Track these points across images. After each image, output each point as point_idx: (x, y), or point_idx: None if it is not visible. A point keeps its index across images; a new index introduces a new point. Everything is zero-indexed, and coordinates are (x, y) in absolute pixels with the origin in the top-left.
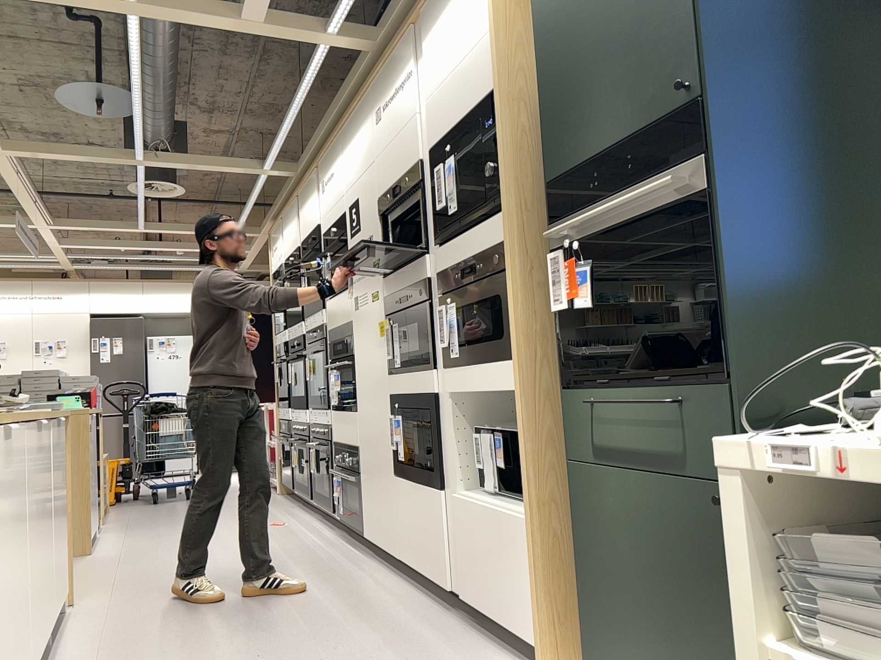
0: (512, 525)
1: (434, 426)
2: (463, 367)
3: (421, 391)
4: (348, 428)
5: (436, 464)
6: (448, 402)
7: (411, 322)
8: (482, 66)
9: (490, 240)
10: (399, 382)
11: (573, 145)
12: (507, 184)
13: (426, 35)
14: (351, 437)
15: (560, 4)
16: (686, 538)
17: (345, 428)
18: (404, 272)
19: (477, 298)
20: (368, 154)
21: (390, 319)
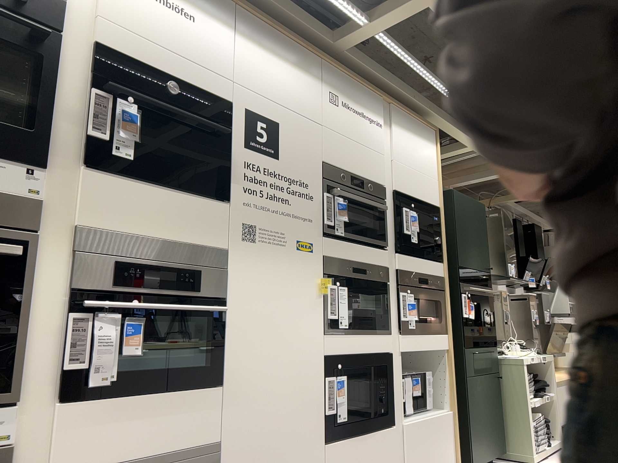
0: (443, 419)
1: (389, 377)
2: (415, 334)
3: (374, 350)
4: (178, 419)
5: (389, 406)
6: (395, 357)
7: (366, 292)
8: (431, 188)
9: (434, 271)
10: (344, 341)
11: (464, 258)
12: (443, 252)
13: (395, 124)
14: (189, 432)
15: (460, 208)
16: (488, 391)
17: (156, 422)
18: (360, 249)
19: (427, 297)
20: (308, 106)
21: (332, 280)
